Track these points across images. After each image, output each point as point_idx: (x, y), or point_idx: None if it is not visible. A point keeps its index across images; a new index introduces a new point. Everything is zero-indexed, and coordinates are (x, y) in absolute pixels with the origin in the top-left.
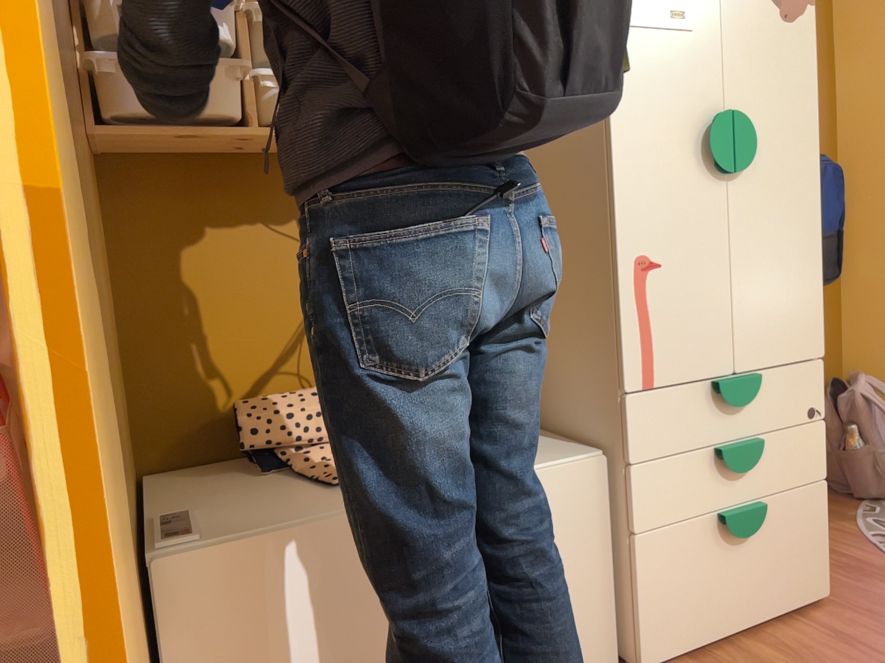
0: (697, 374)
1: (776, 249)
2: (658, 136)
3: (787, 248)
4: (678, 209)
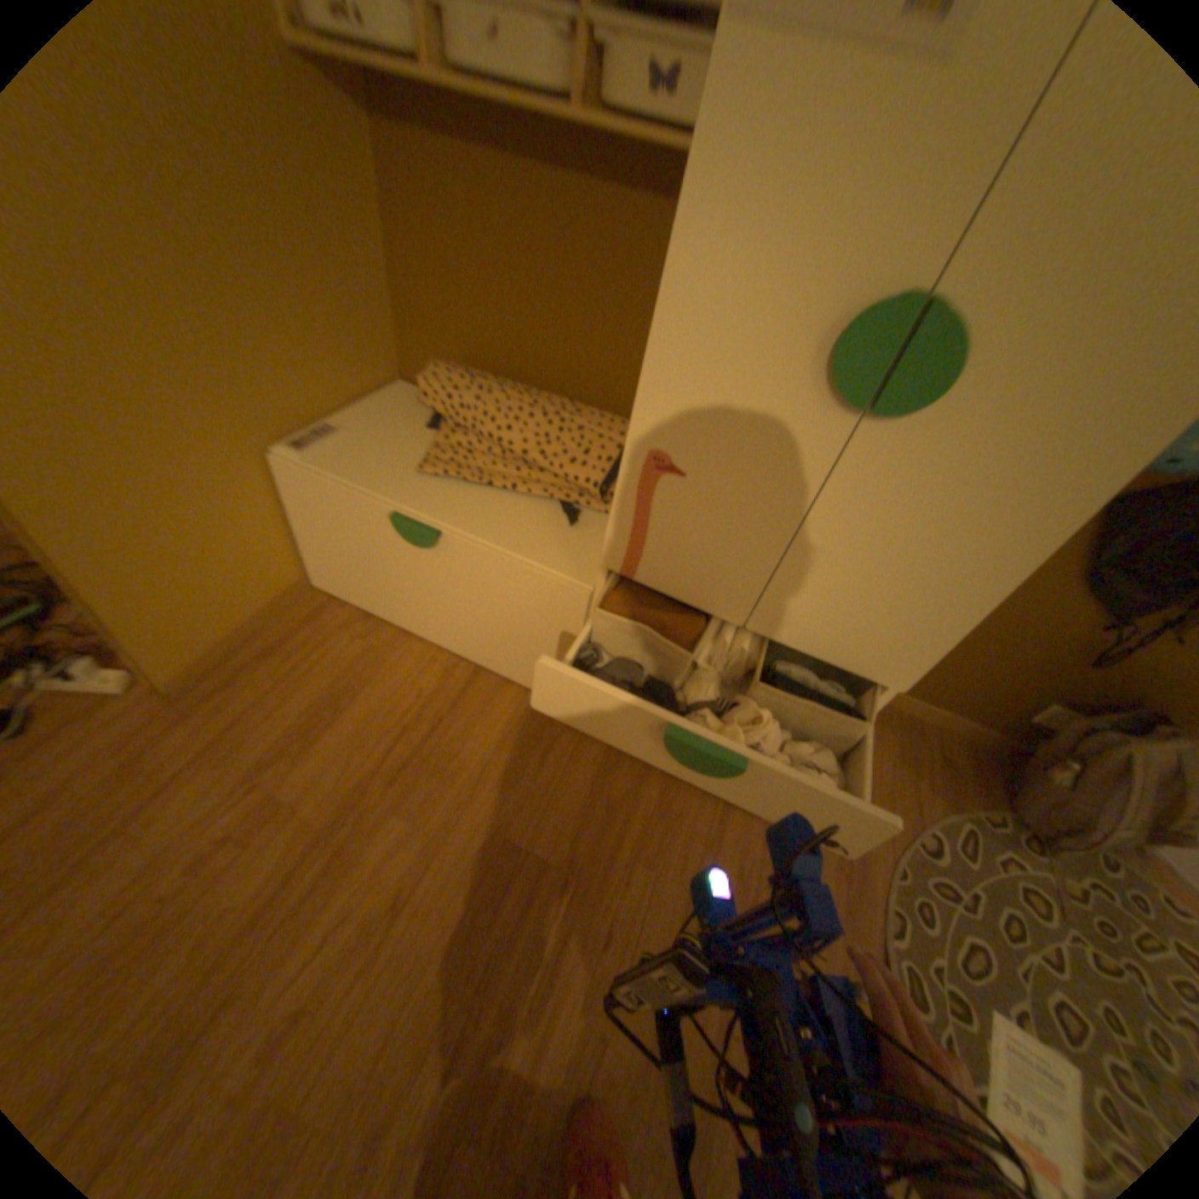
0: (690, 598)
1: (900, 548)
2: (750, 294)
3: (924, 557)
4: (738, 420)
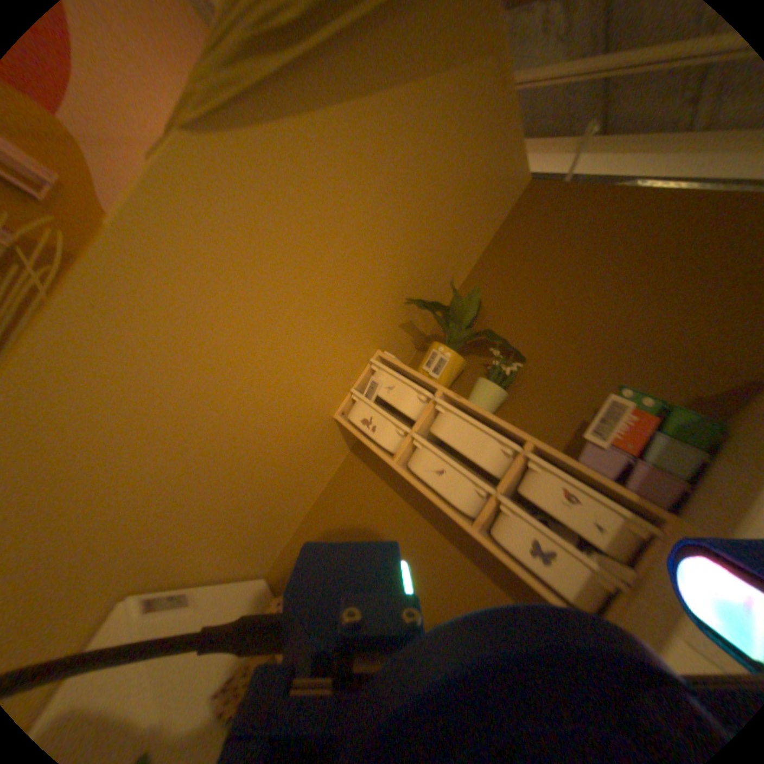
0: None
1: None
2: None
3: None
4: None
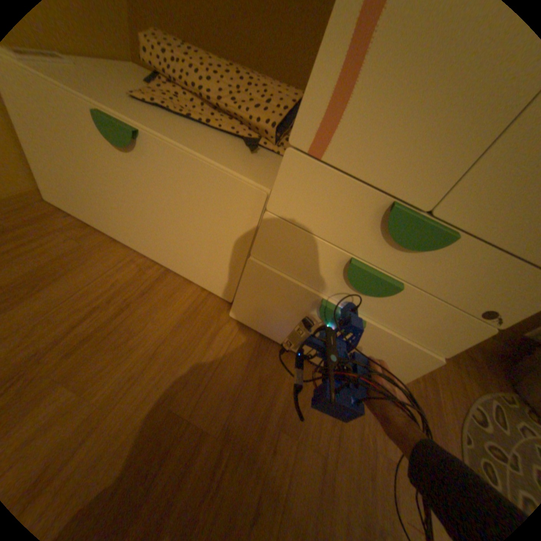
0: (380, 177)
1: None
2: None
3: None
4: None
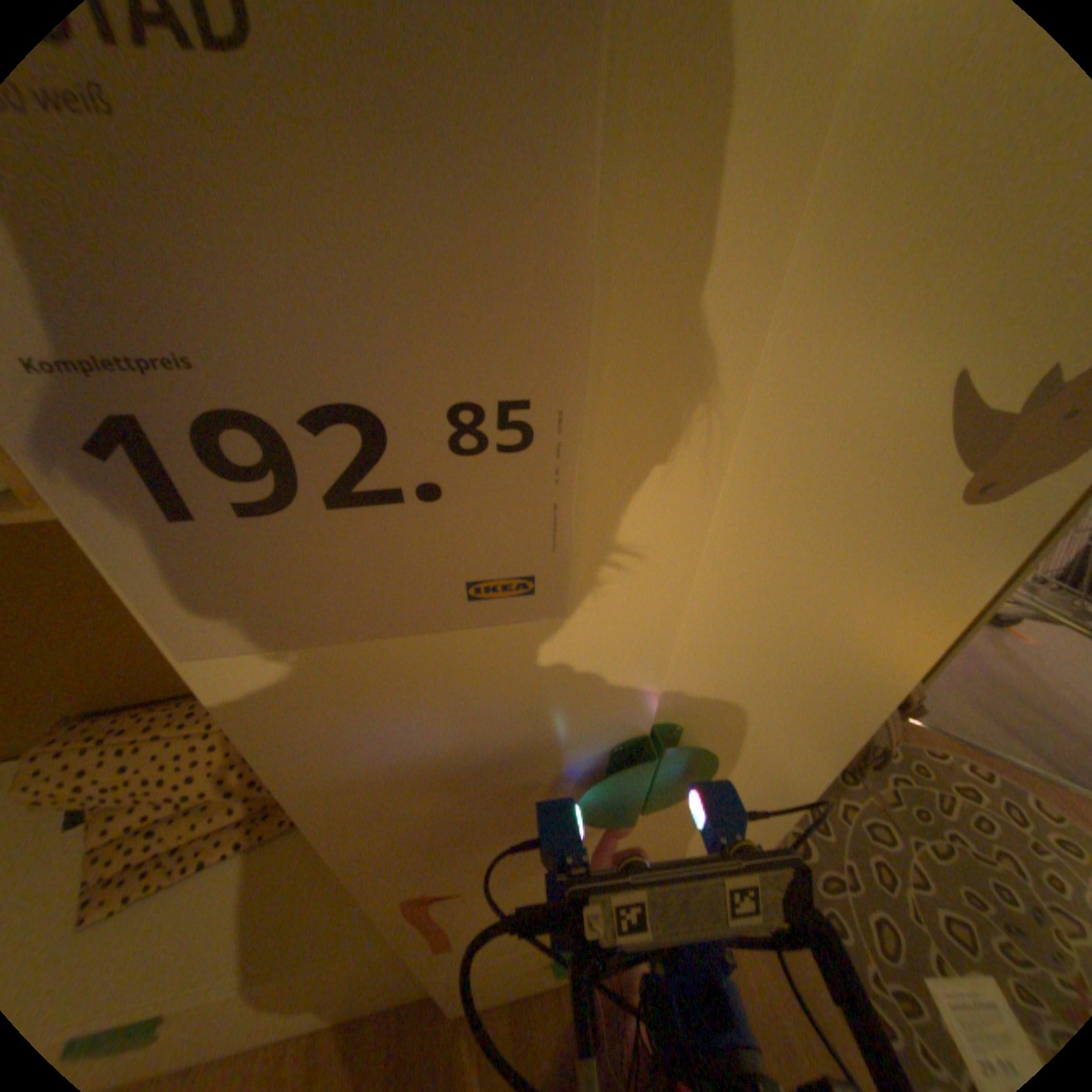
0: None
1: None
2: (439, 792)
3: None
4: (494, 848)
